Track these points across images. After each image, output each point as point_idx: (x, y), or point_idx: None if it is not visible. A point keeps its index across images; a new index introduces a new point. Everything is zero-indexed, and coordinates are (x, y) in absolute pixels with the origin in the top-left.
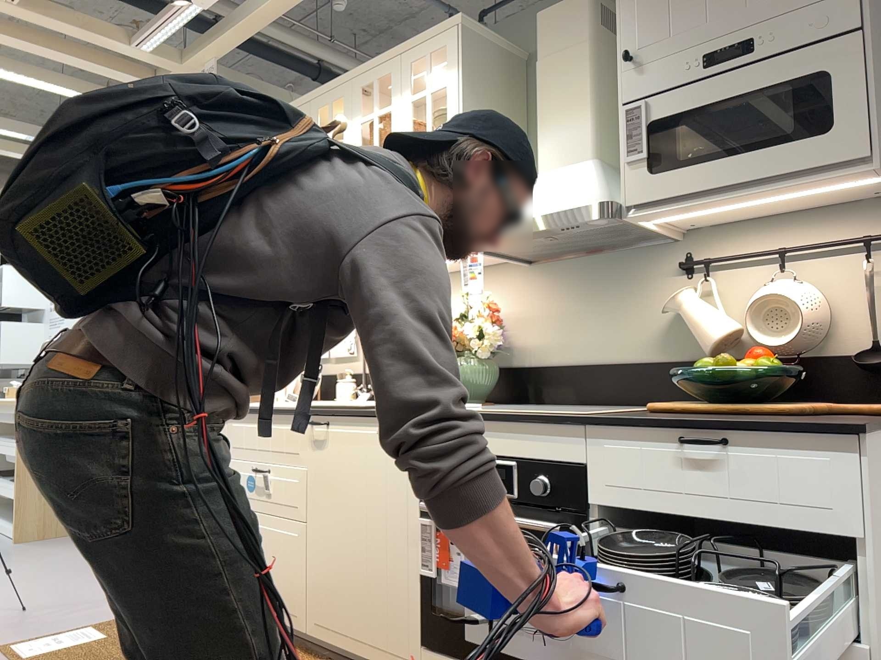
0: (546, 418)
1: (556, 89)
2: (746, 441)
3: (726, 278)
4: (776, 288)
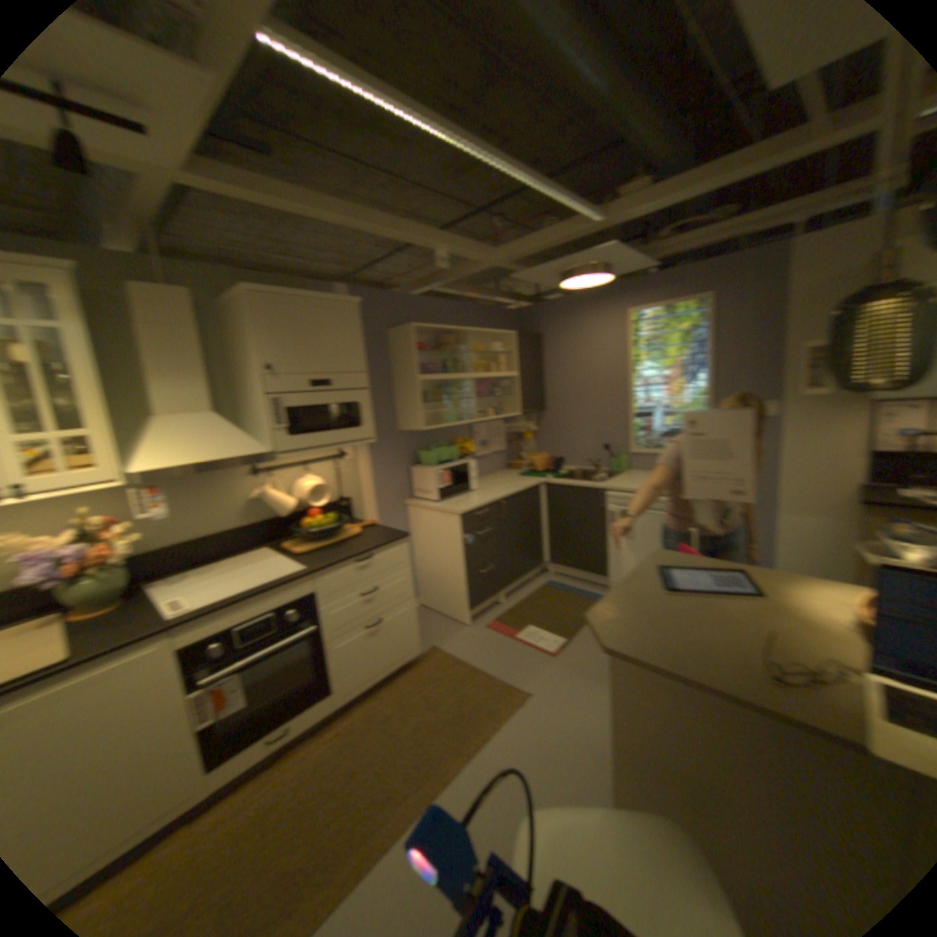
0: (296, 581)
1: (176, 355)
2: (381, 553)
3: (281, 476)
4: (316, 482)
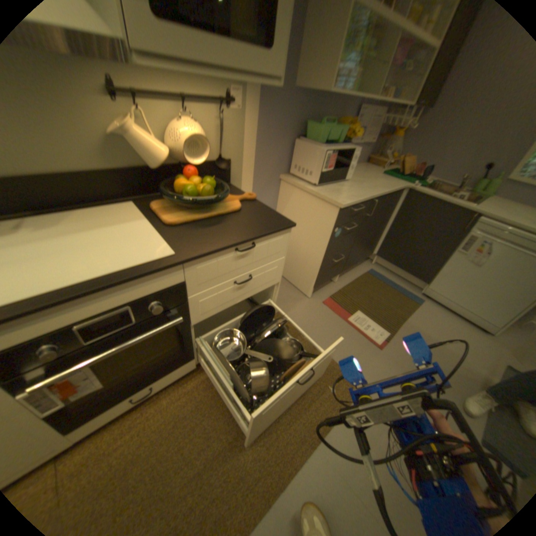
0: (155, 270)
1: None
2: (260, 240)
3: (144, 104)
4: (190, 125)
